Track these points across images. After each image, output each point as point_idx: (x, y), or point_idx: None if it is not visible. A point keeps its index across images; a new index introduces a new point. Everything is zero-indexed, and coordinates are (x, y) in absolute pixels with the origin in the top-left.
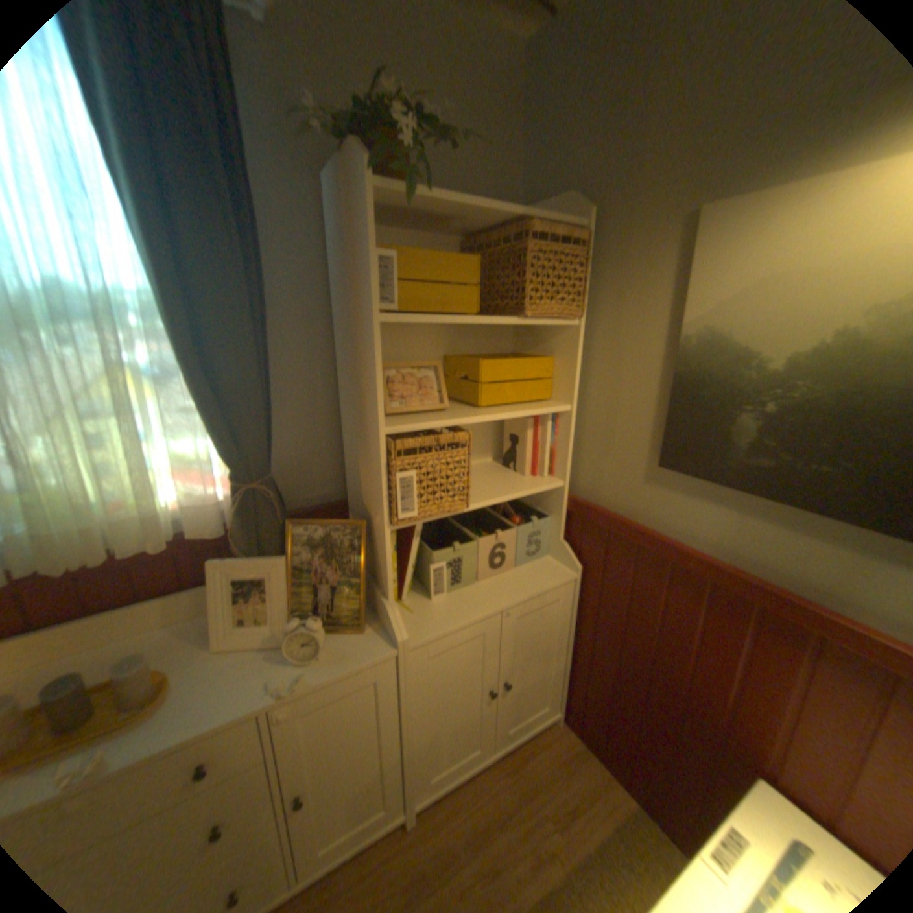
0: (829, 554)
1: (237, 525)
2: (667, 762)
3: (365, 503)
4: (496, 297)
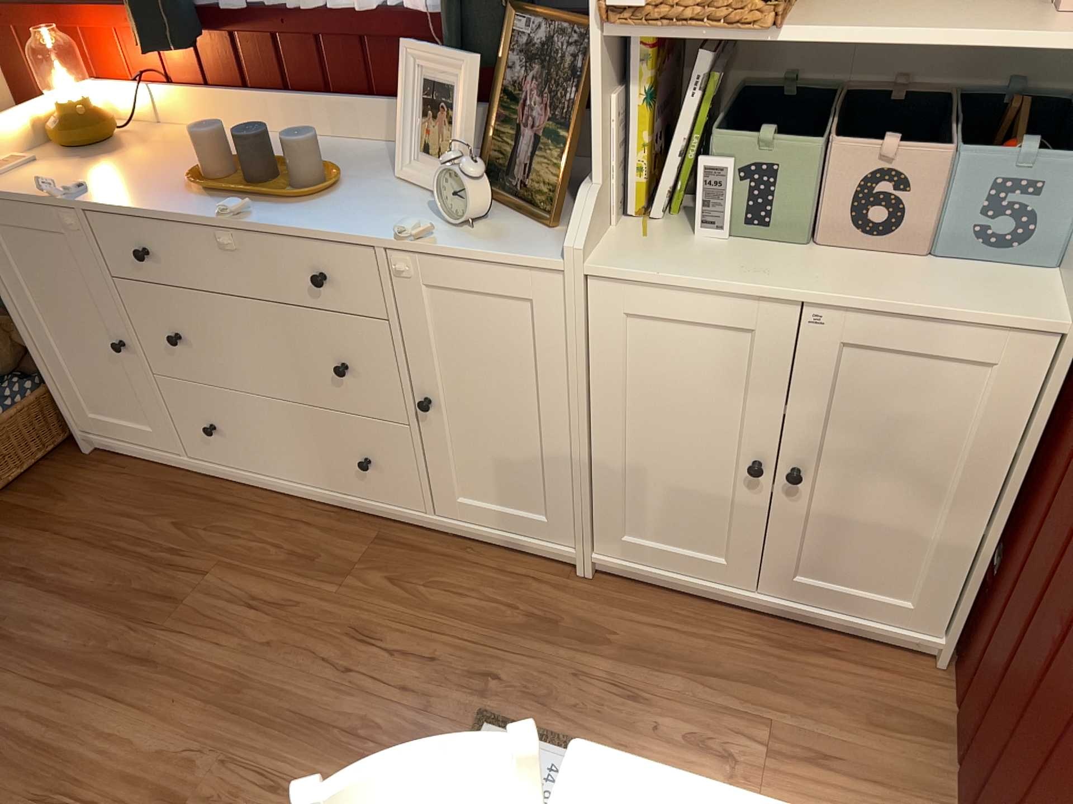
0: None
1: None
2: (1026, 799)
3: None
4: None
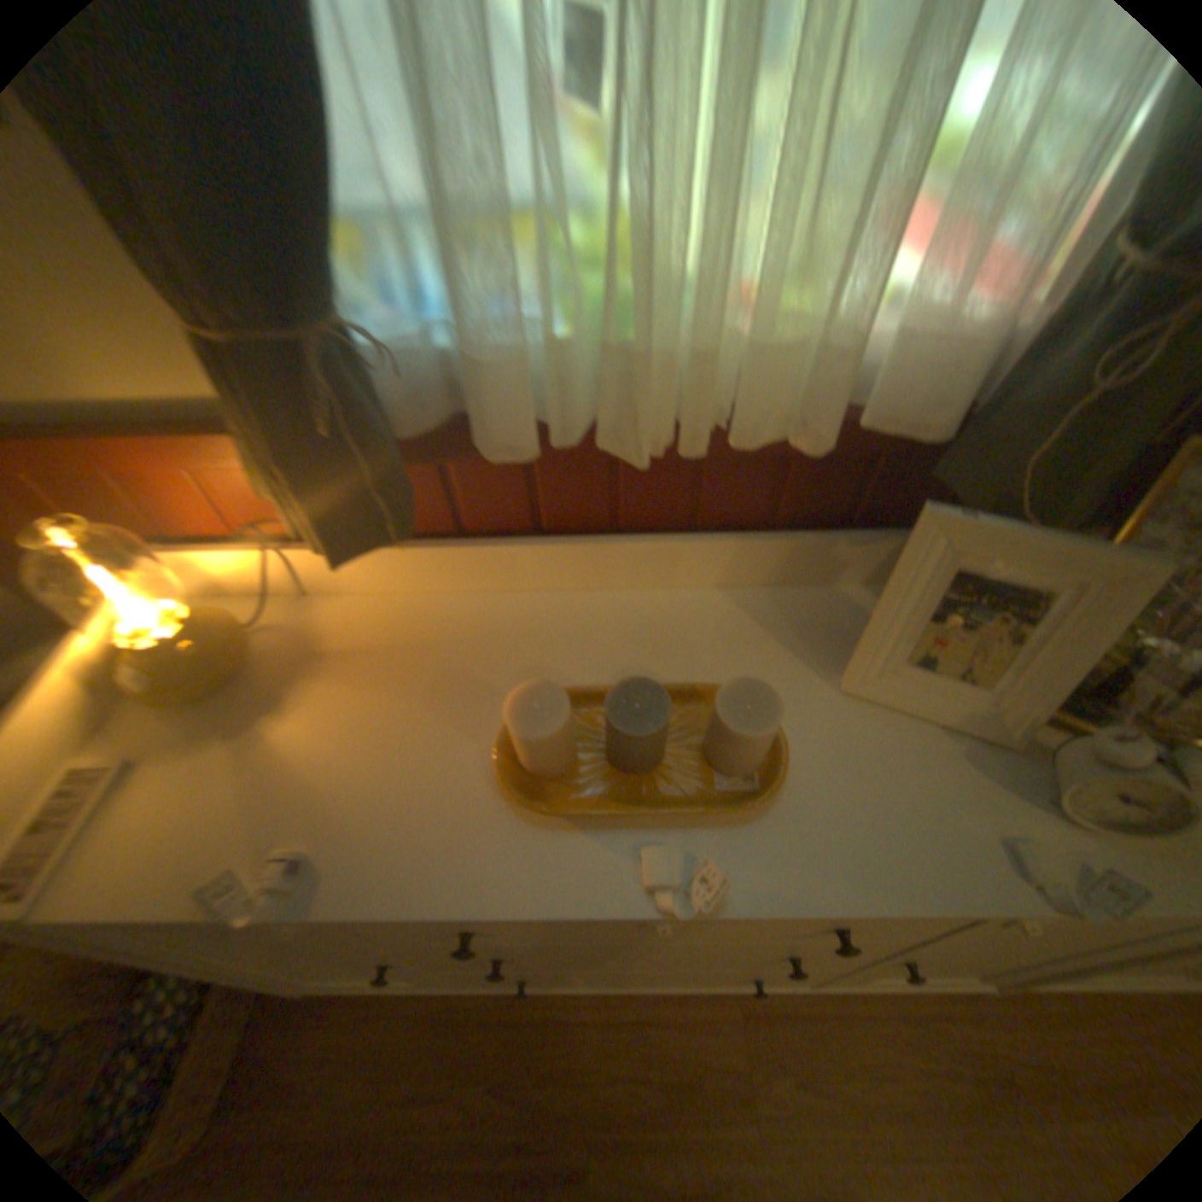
0: None
1: (1080, 423)
2: None
3: None
4: None
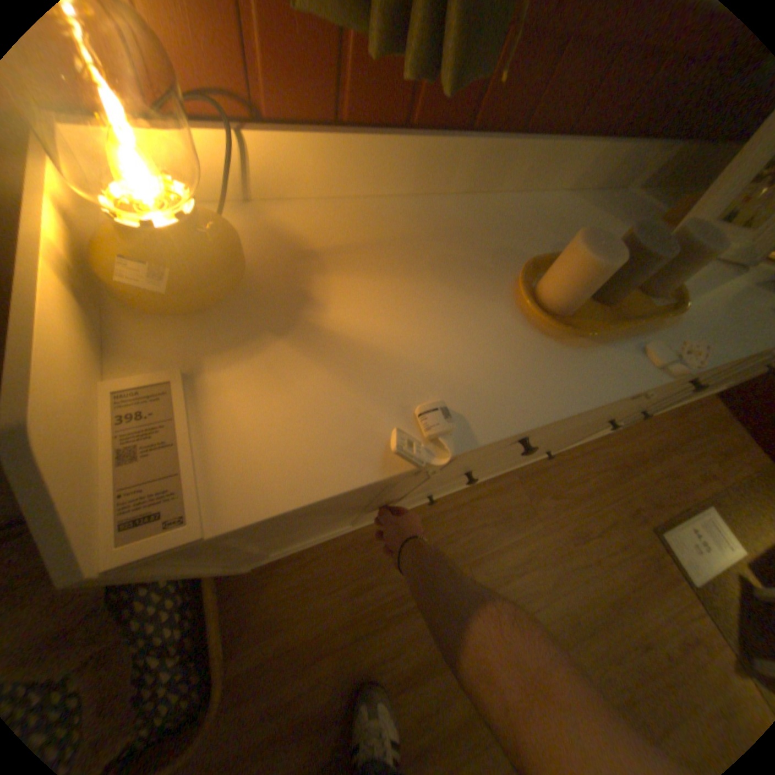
0: None
1: None
2: None
3: None
4: None
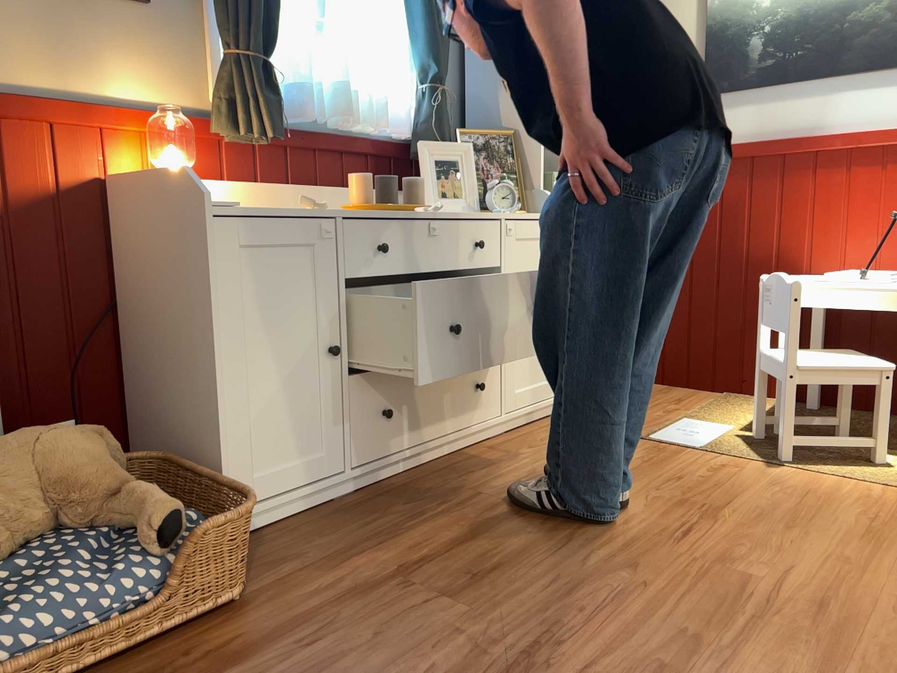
0: (806, 105)
1: (435, 117)
2: (738, 327)
3: (504, 126)
4: None
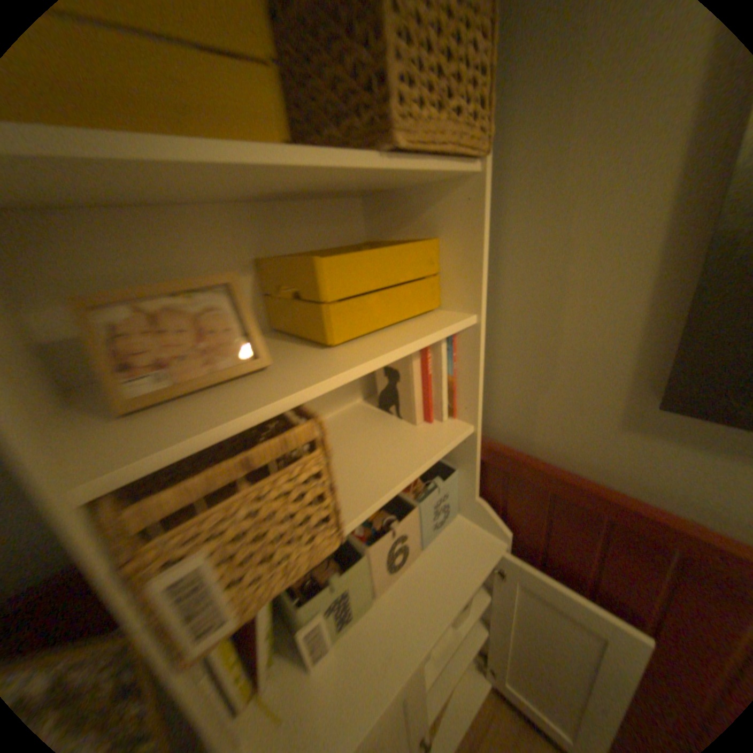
0: None
1: None
2: None
3: None
4: (325, 120)
